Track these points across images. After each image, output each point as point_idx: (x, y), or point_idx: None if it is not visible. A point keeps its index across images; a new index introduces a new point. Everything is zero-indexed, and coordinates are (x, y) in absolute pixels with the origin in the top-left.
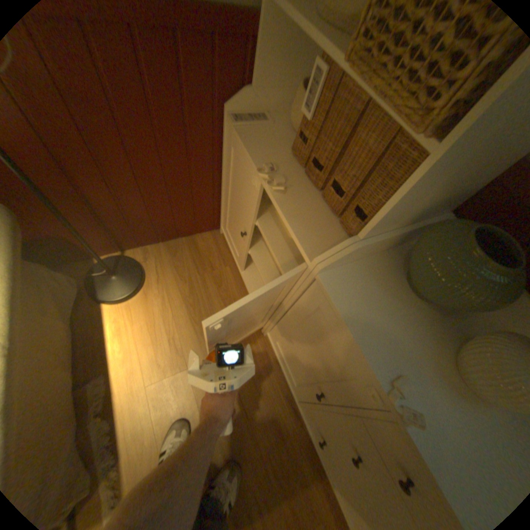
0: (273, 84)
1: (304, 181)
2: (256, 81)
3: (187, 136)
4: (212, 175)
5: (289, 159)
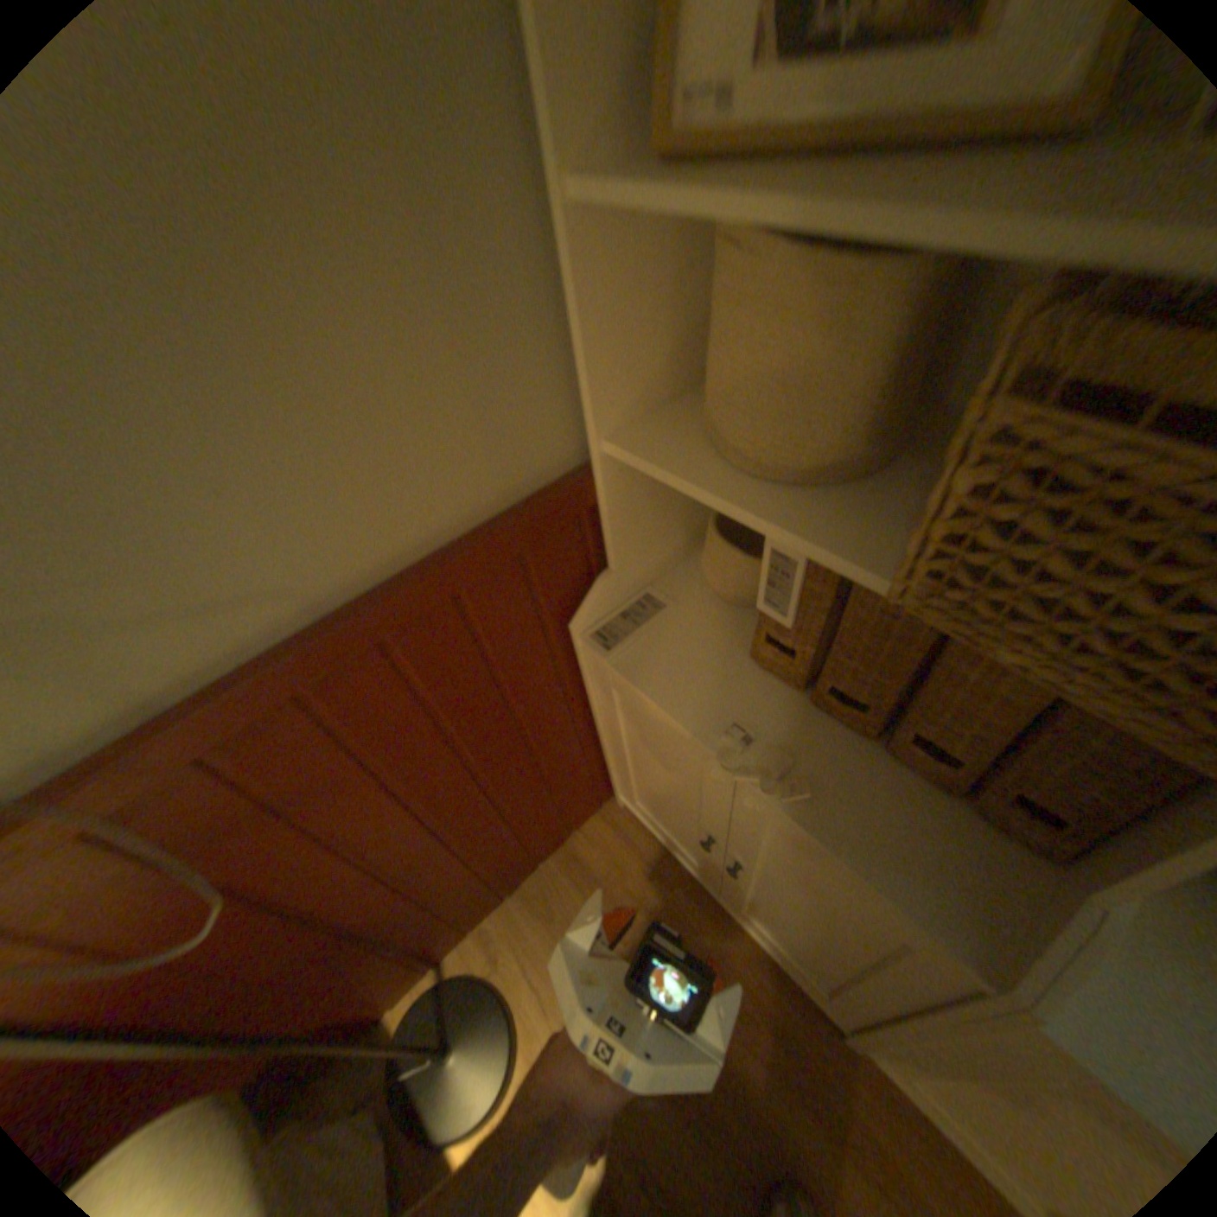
0: (650, 546)
1: (827, 733)
2: (616, 559)
3: (515, 710)
4: (576, 731)
5: (764, 689)
